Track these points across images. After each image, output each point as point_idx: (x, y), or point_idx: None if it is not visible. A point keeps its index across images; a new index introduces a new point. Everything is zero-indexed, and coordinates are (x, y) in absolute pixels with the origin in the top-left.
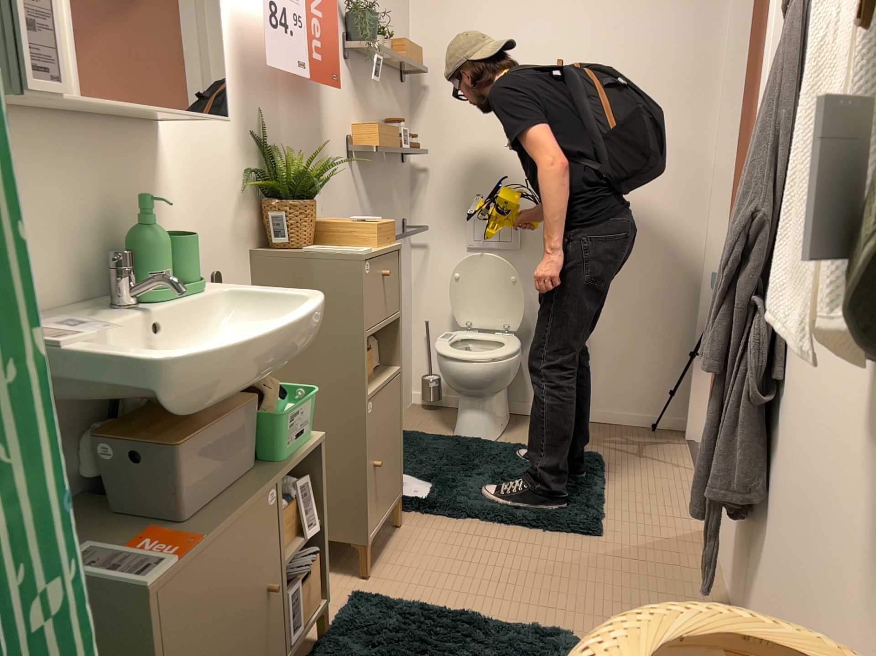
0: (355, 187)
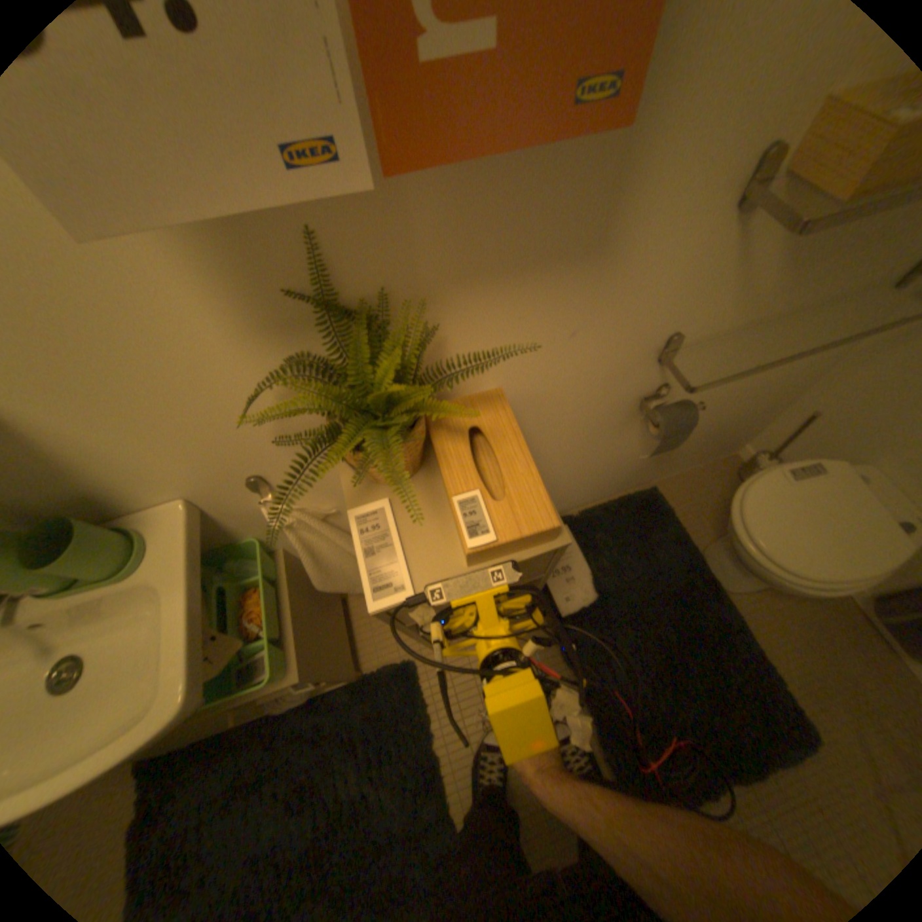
0: (737, 256)
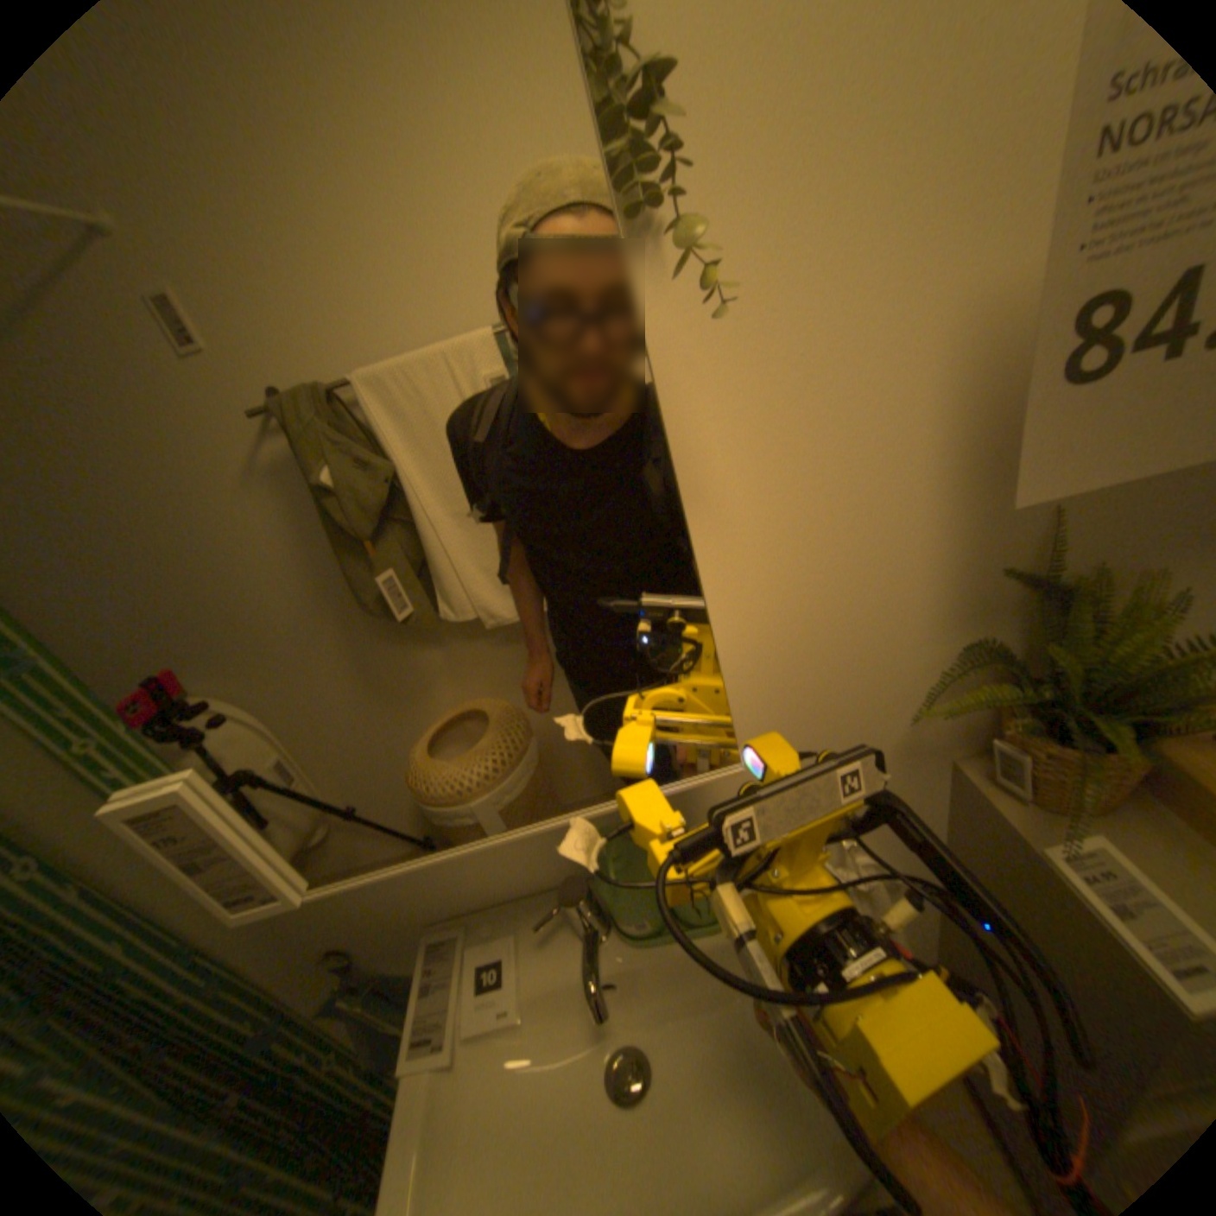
0: None
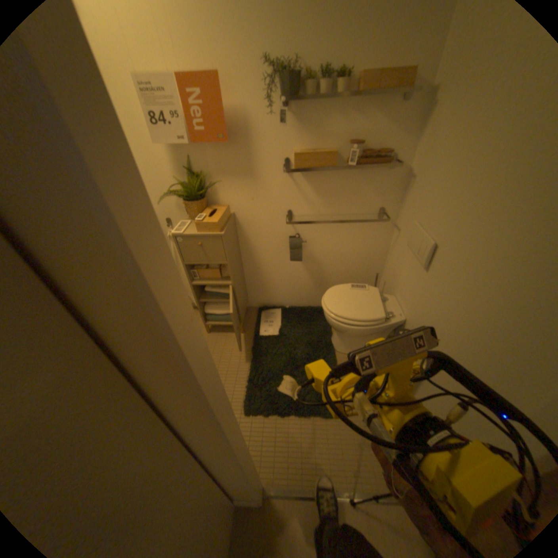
0: (295, 187)
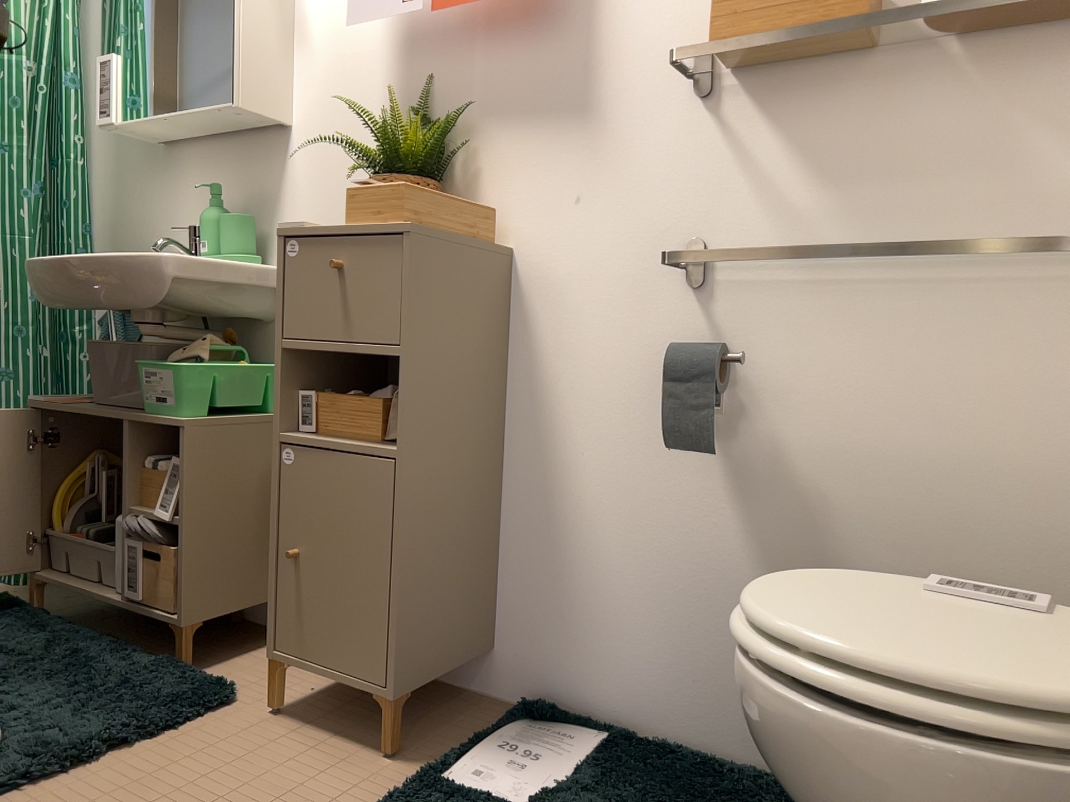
0: (721, 151)
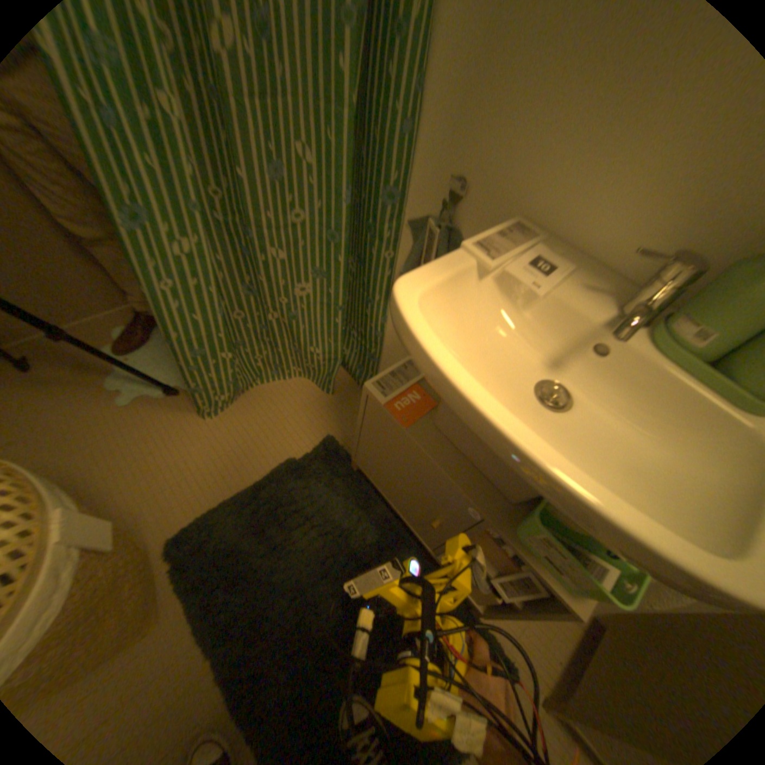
0: None
